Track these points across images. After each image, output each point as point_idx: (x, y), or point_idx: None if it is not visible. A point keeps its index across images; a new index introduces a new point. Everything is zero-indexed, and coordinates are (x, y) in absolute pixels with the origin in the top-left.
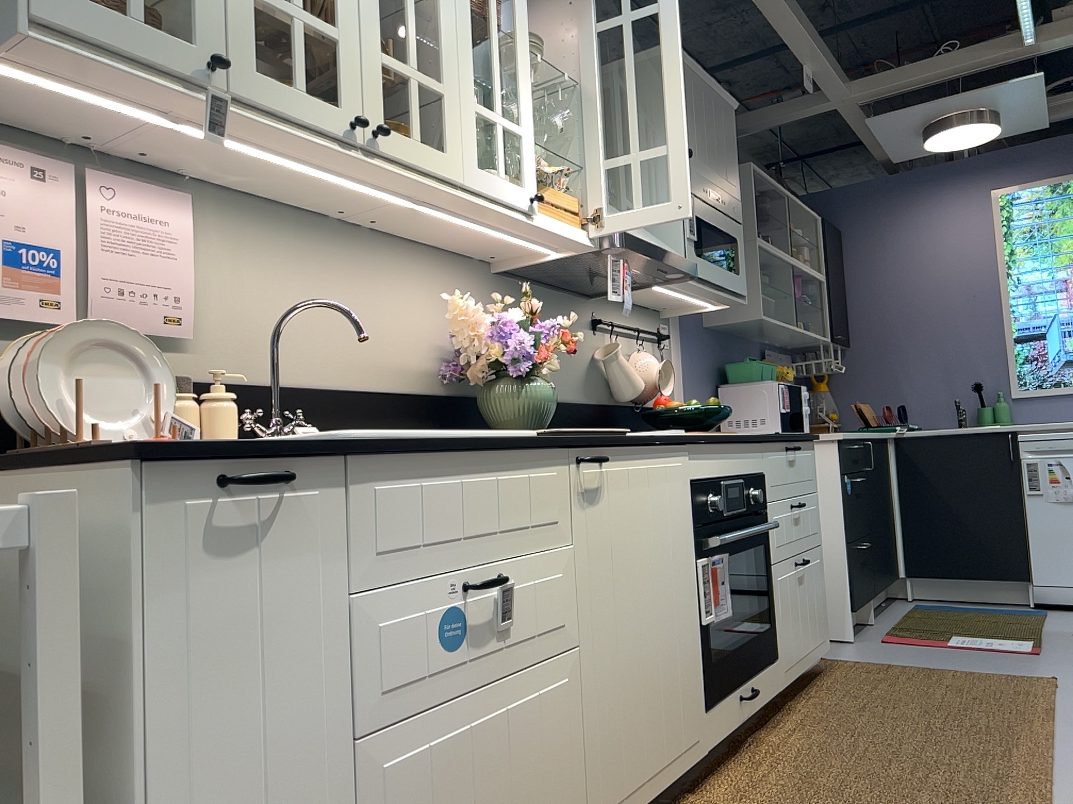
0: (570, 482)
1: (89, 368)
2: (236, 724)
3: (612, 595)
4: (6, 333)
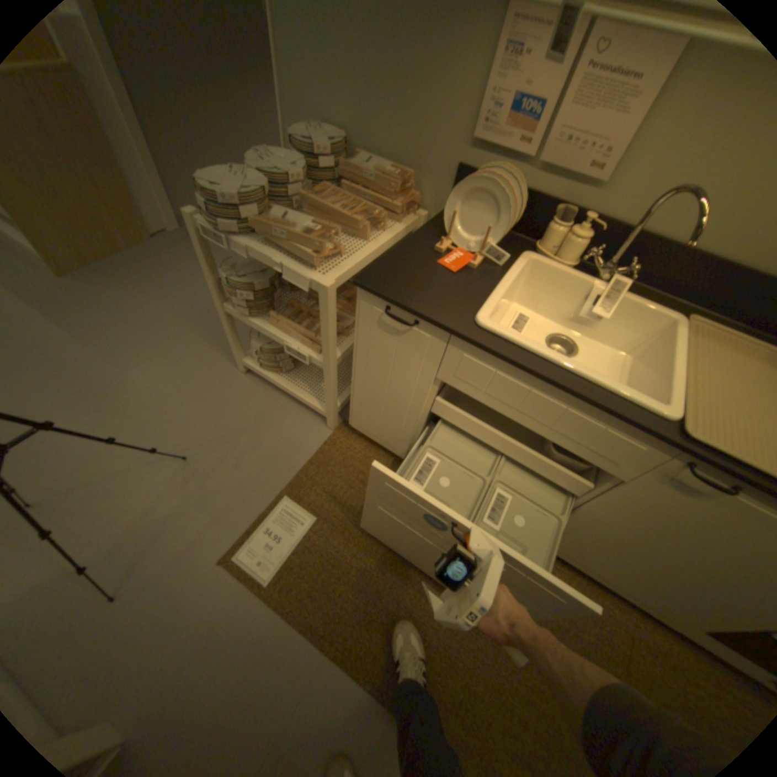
0: (664, 464)
1: (481, 201)
2: (383, 376)
3: (648, 527)
4: (502, 151)
